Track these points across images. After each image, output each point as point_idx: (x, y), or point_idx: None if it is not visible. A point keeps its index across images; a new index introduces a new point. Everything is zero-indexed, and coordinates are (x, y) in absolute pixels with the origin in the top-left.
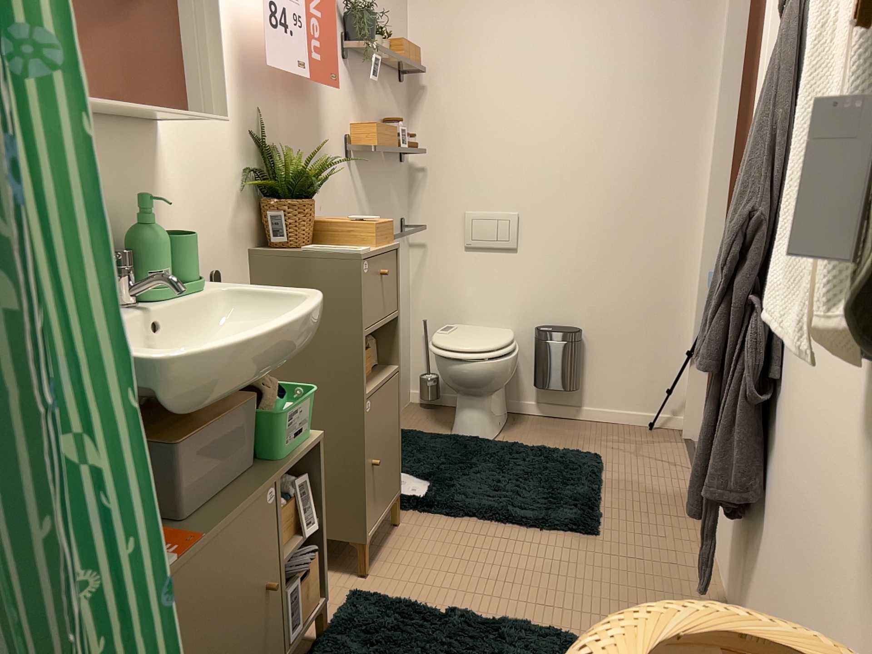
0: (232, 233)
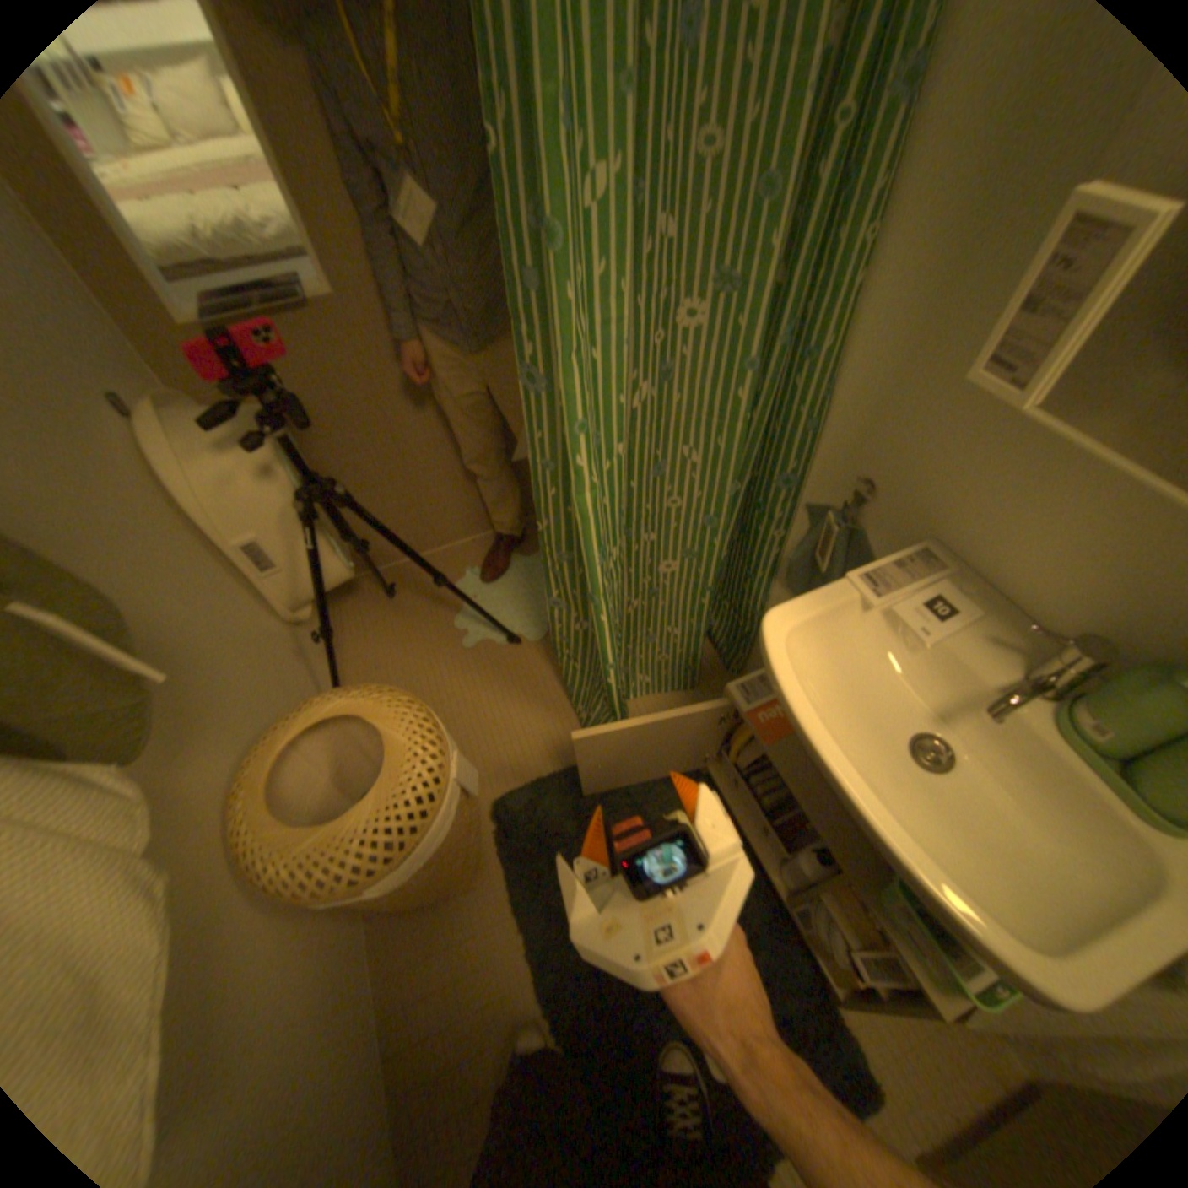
0: None
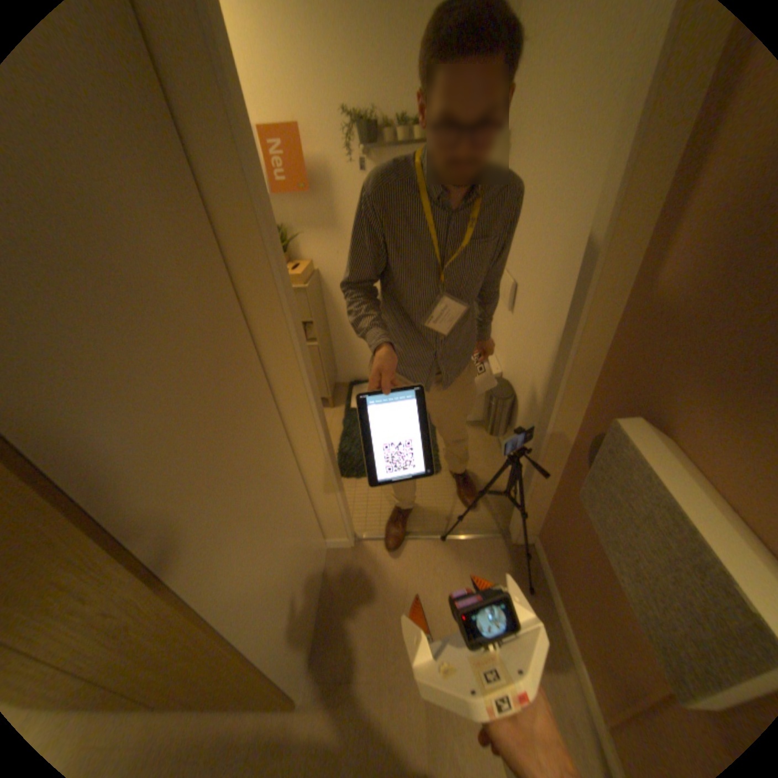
0: None
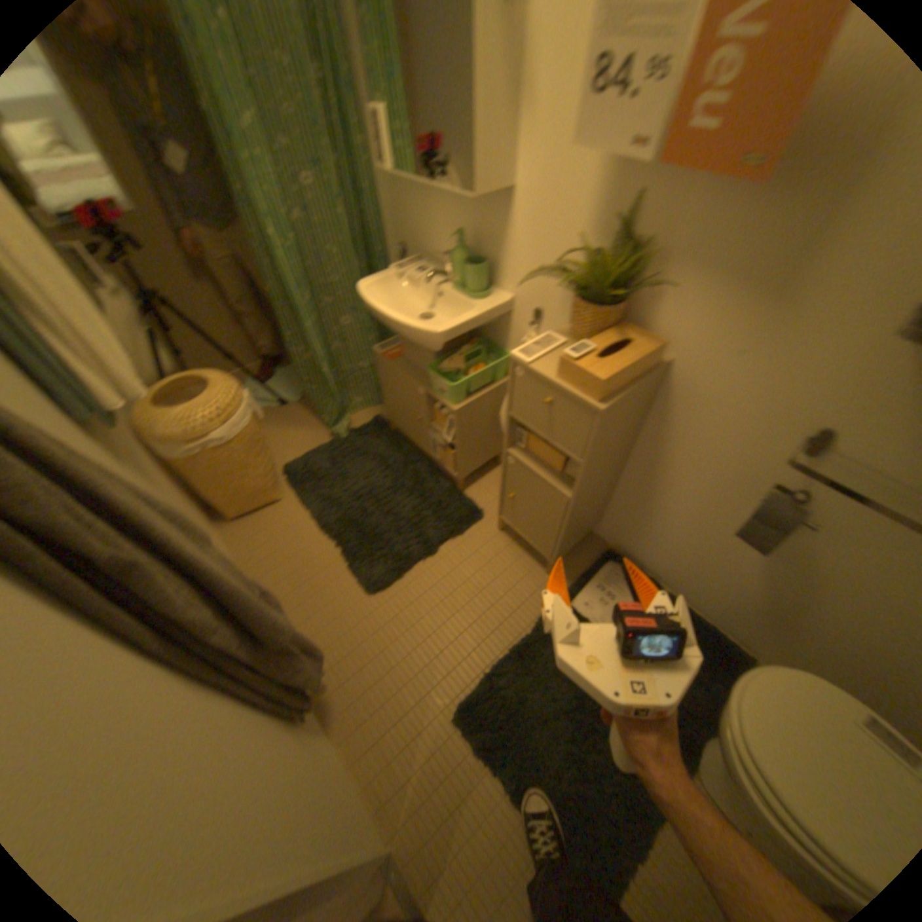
0: (563, 289)
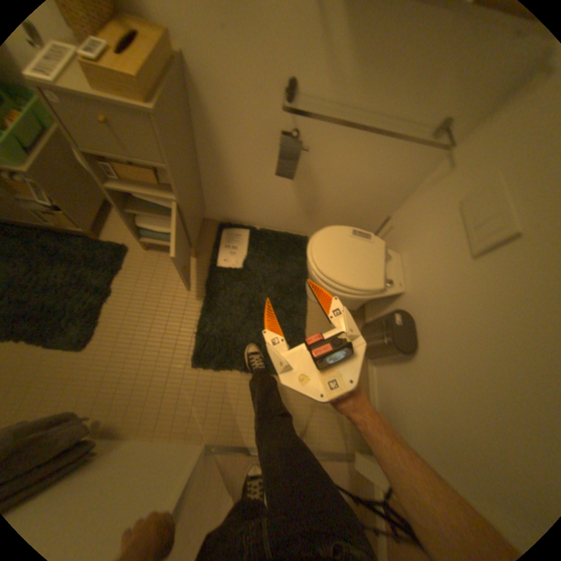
0: None
